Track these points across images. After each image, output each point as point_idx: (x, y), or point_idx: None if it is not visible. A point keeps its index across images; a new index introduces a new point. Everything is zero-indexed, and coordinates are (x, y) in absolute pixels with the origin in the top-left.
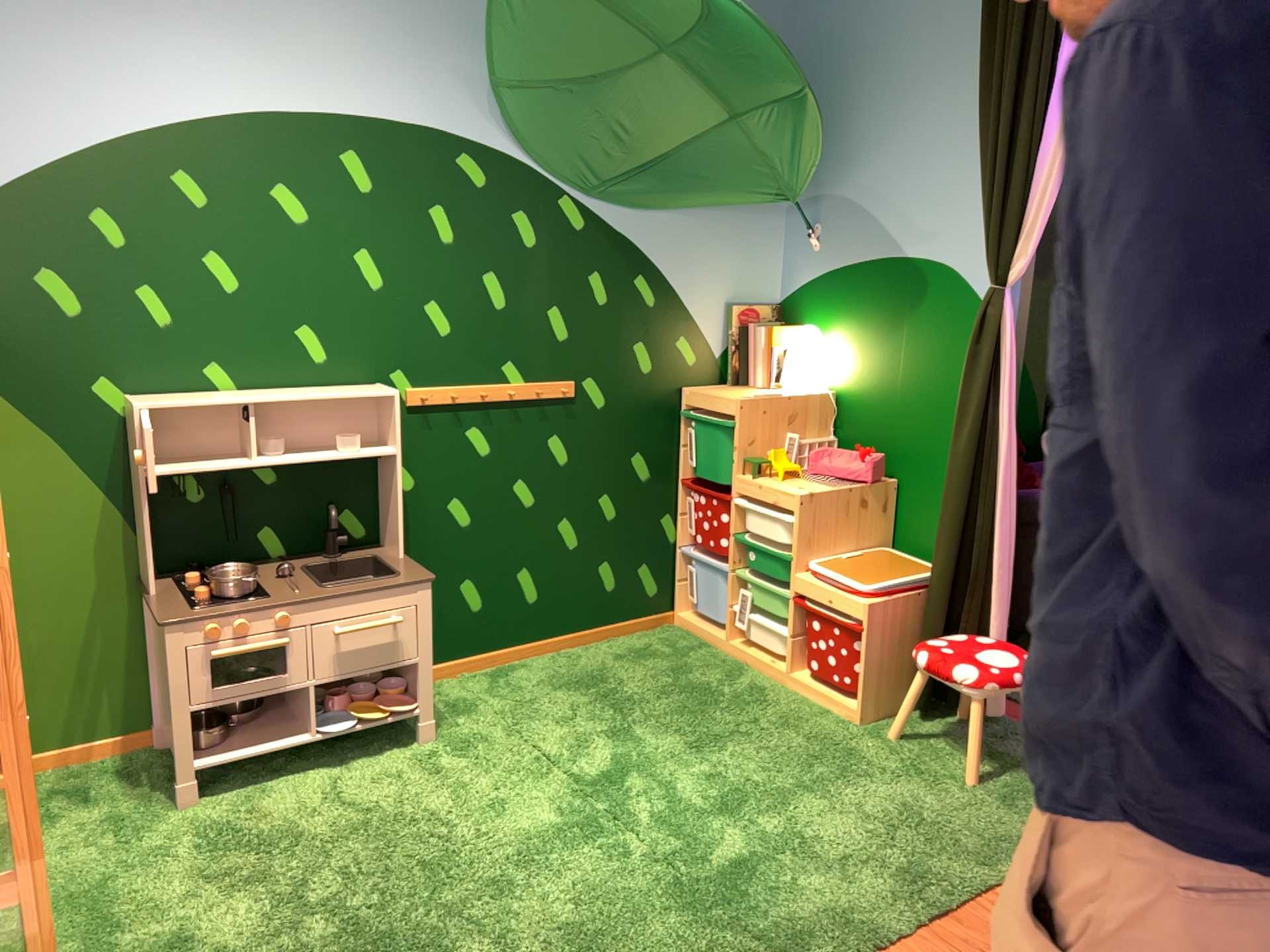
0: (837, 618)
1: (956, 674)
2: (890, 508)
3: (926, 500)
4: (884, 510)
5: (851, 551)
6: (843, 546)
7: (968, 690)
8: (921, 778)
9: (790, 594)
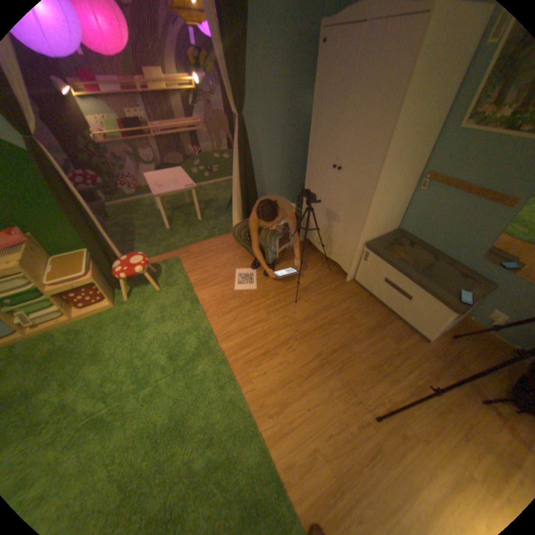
0: (78, 290)
1: (137, 272)
2: (37, 245)
3: (51, 233)
4: (37, 246)
5: (44, 268)
6: (42, 269)
7: (142, 272)
8: (149, 300)
9: (43, 299)
